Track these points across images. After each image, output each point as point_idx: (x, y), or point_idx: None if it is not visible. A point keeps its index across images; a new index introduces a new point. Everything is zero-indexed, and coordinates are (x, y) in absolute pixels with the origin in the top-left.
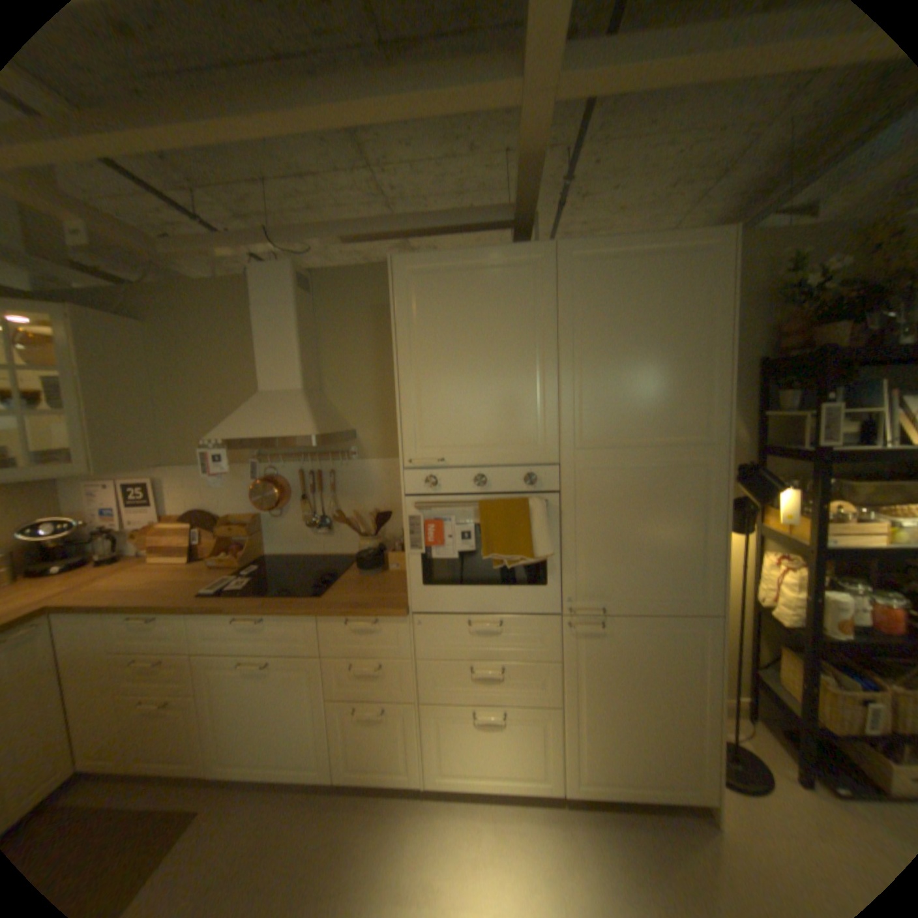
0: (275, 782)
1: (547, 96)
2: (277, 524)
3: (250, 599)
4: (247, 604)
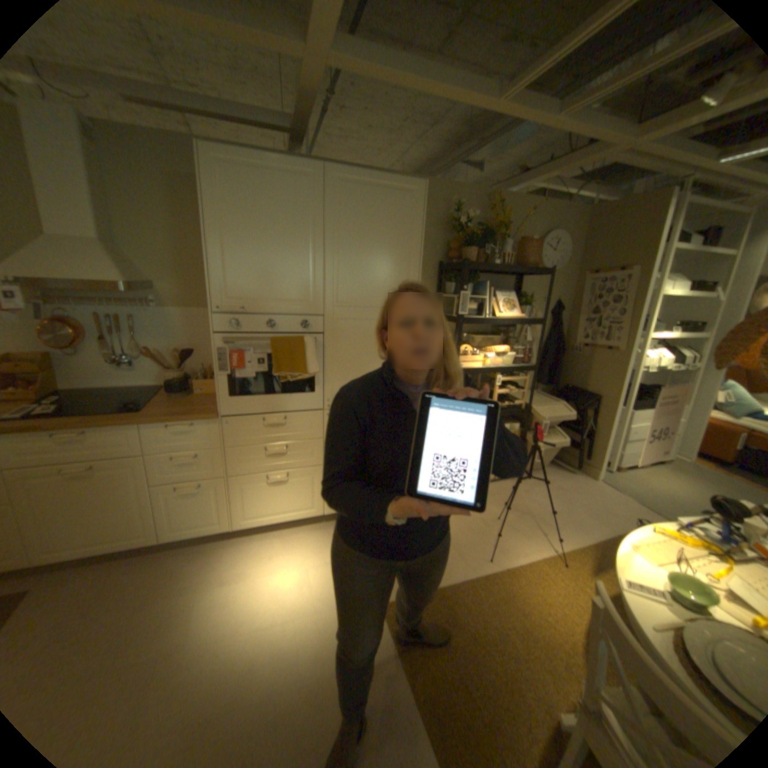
0: (105, 554)
1: (321, 60)
2: (70, 361)
3: (66, 419)
4: (64, 422)
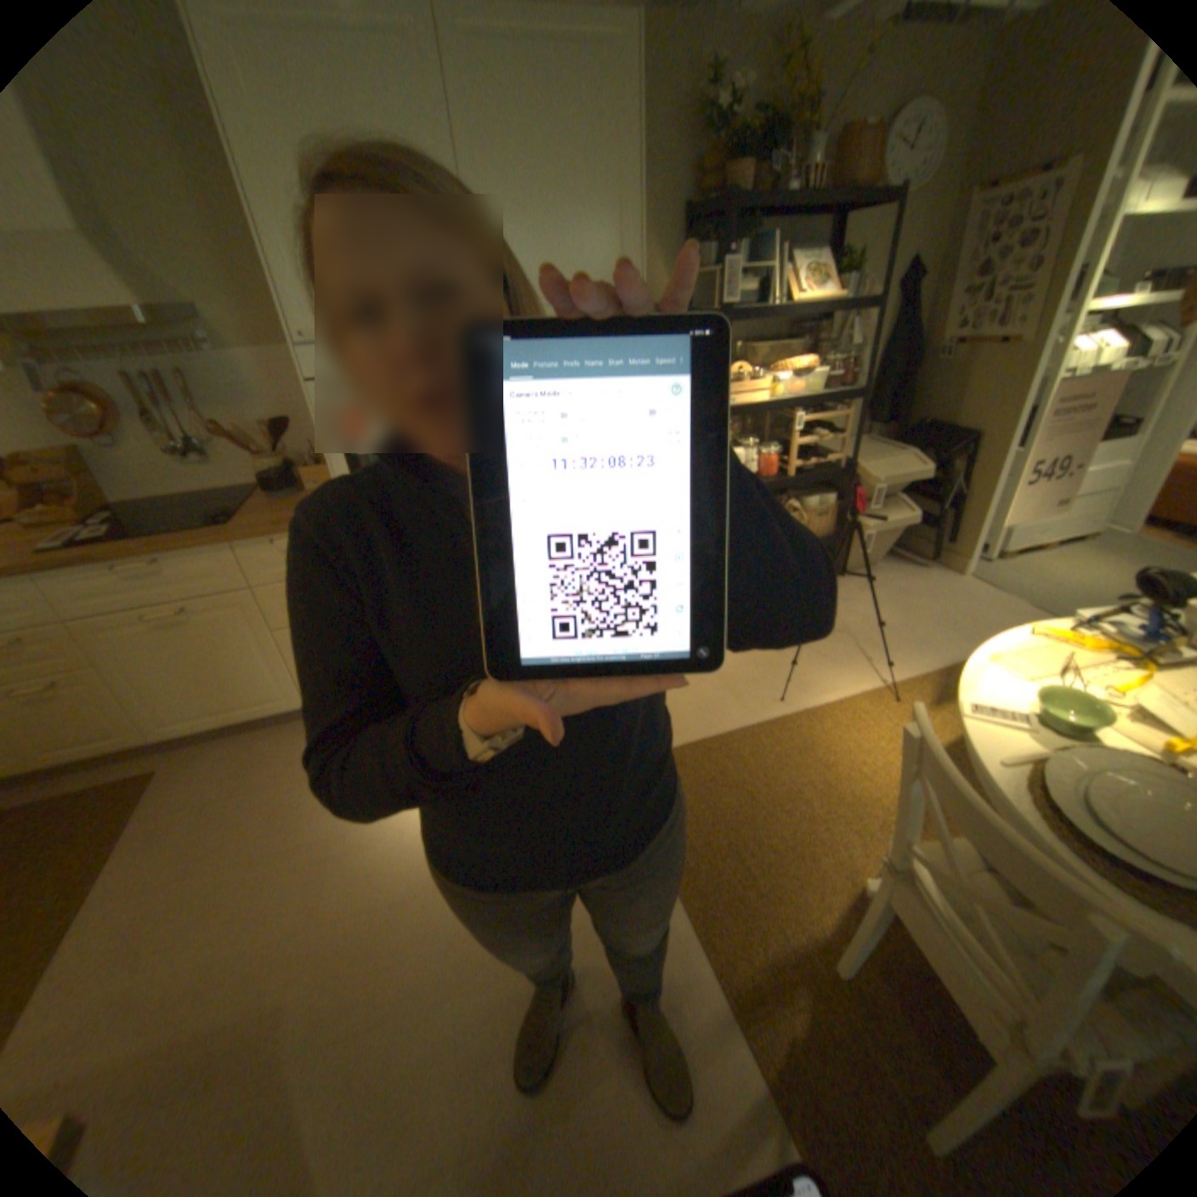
0: (237, 723)
1: None
2: (109, 456)
3: (122, 542)
4: (120, 546)
